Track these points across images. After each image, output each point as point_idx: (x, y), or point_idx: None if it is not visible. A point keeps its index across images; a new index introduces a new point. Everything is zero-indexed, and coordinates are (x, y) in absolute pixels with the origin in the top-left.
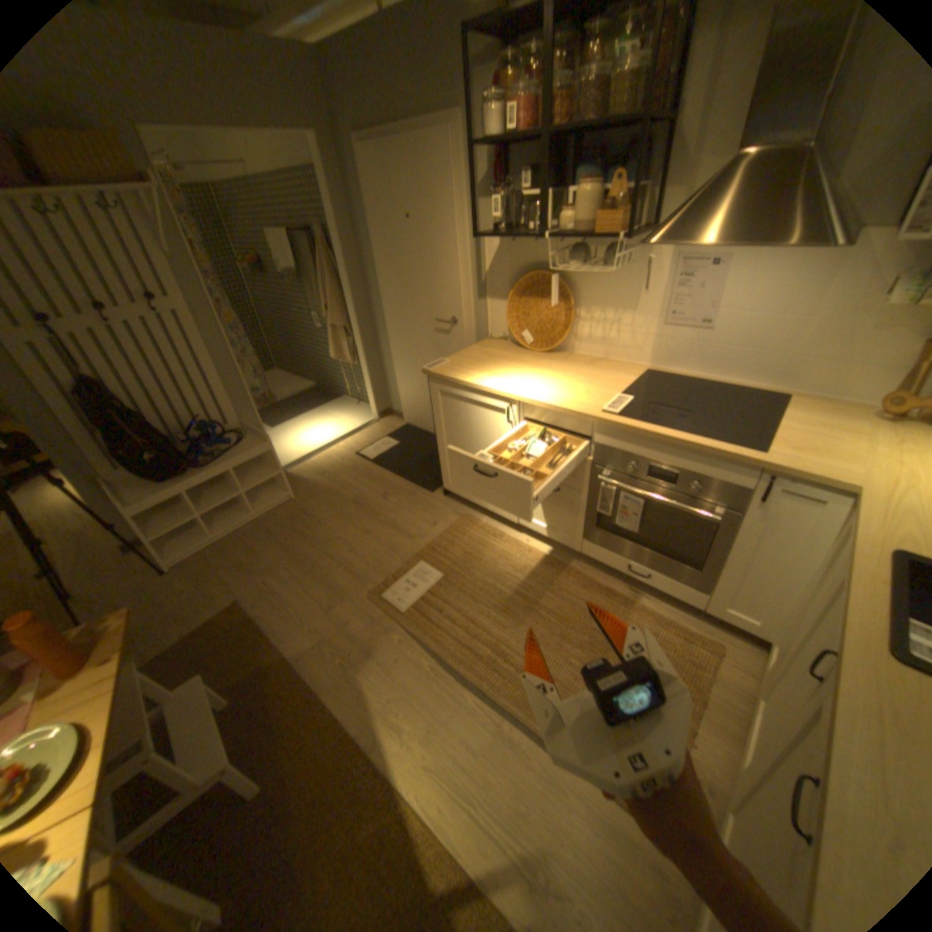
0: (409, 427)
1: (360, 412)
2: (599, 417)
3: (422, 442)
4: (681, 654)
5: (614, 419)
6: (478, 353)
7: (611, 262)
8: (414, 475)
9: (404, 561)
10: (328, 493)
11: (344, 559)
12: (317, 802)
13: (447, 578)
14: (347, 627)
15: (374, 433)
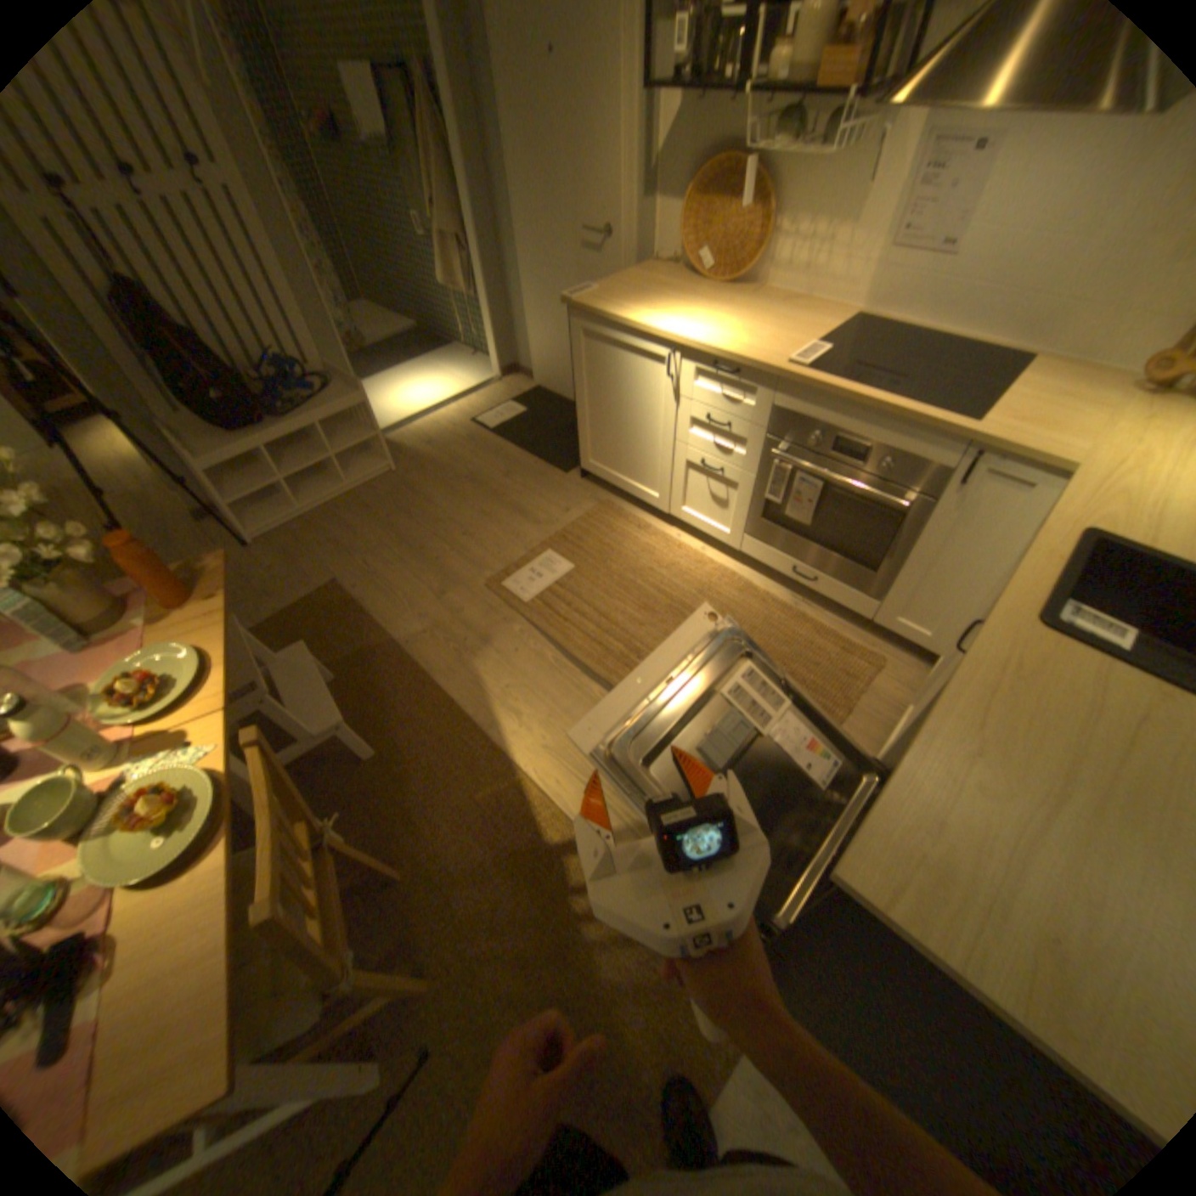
0: (540, 391)
1: (476, 368)
2: (781, 371)
3: (556, 411)
4: (835, 663)
5: (800, 374)
6: (636, 280)
7: (833, 142)
8: (543, 452)
9: (528, 550)
10: (436, 468)
11: (457, 544)
12: (432, 768)
13: (577, 571)
14: (461, 614)
15: (494, 396)
